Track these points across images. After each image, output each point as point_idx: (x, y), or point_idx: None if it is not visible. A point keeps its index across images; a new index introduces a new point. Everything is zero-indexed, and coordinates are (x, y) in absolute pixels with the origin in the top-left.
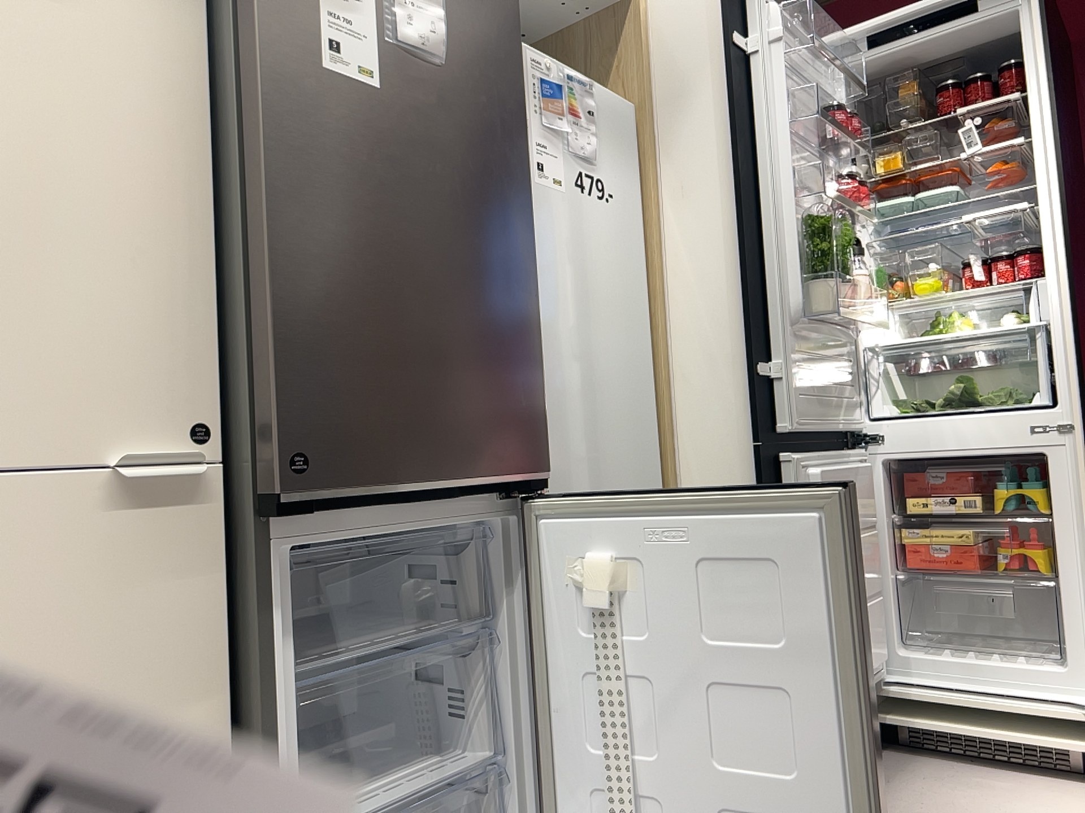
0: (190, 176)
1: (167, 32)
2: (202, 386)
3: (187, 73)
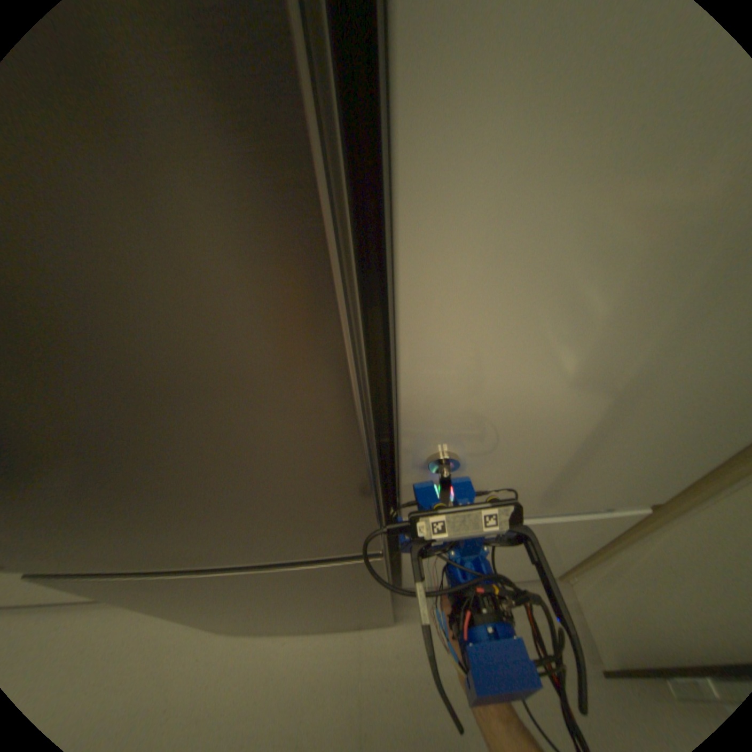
0: None
1: None
2: None
3: None
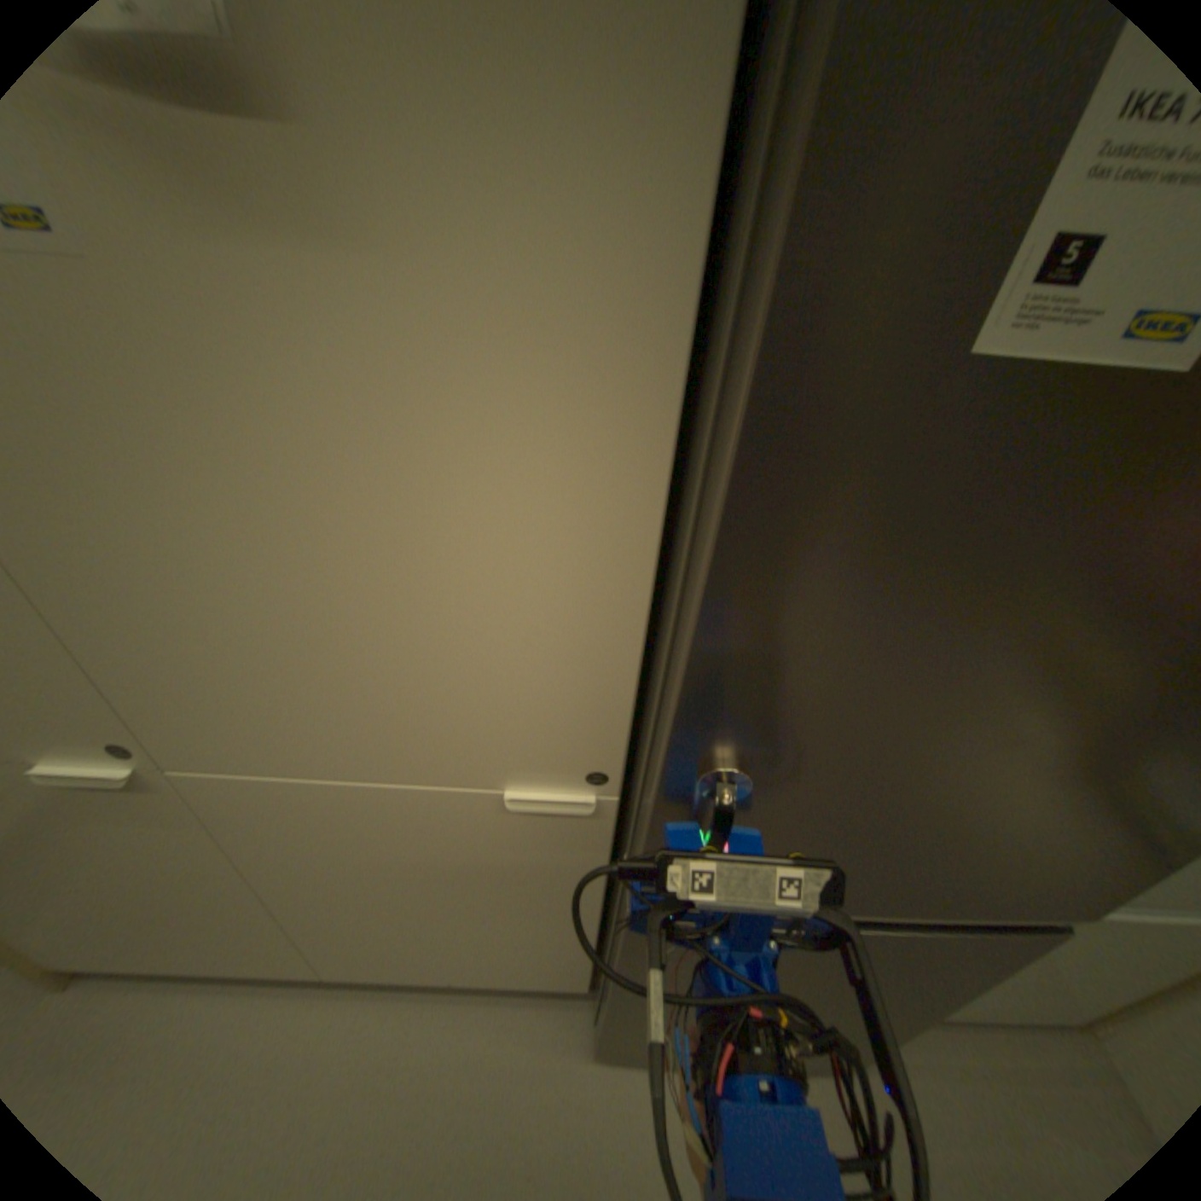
0: (624, 520)
1: (614, 223)
2: (606, 743)
3: (648, 322)
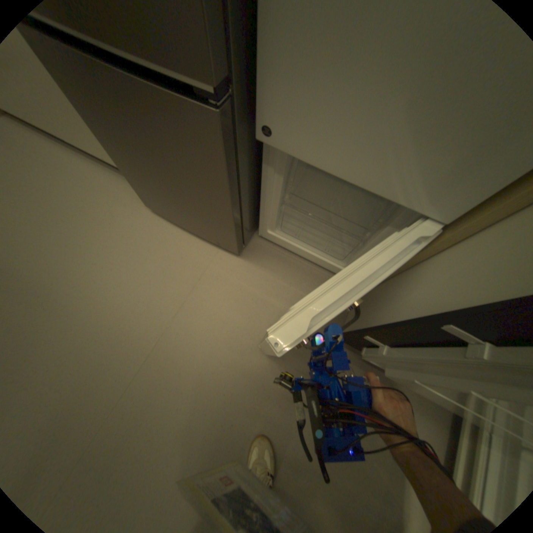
0: None
1: None
2: None
3: None
